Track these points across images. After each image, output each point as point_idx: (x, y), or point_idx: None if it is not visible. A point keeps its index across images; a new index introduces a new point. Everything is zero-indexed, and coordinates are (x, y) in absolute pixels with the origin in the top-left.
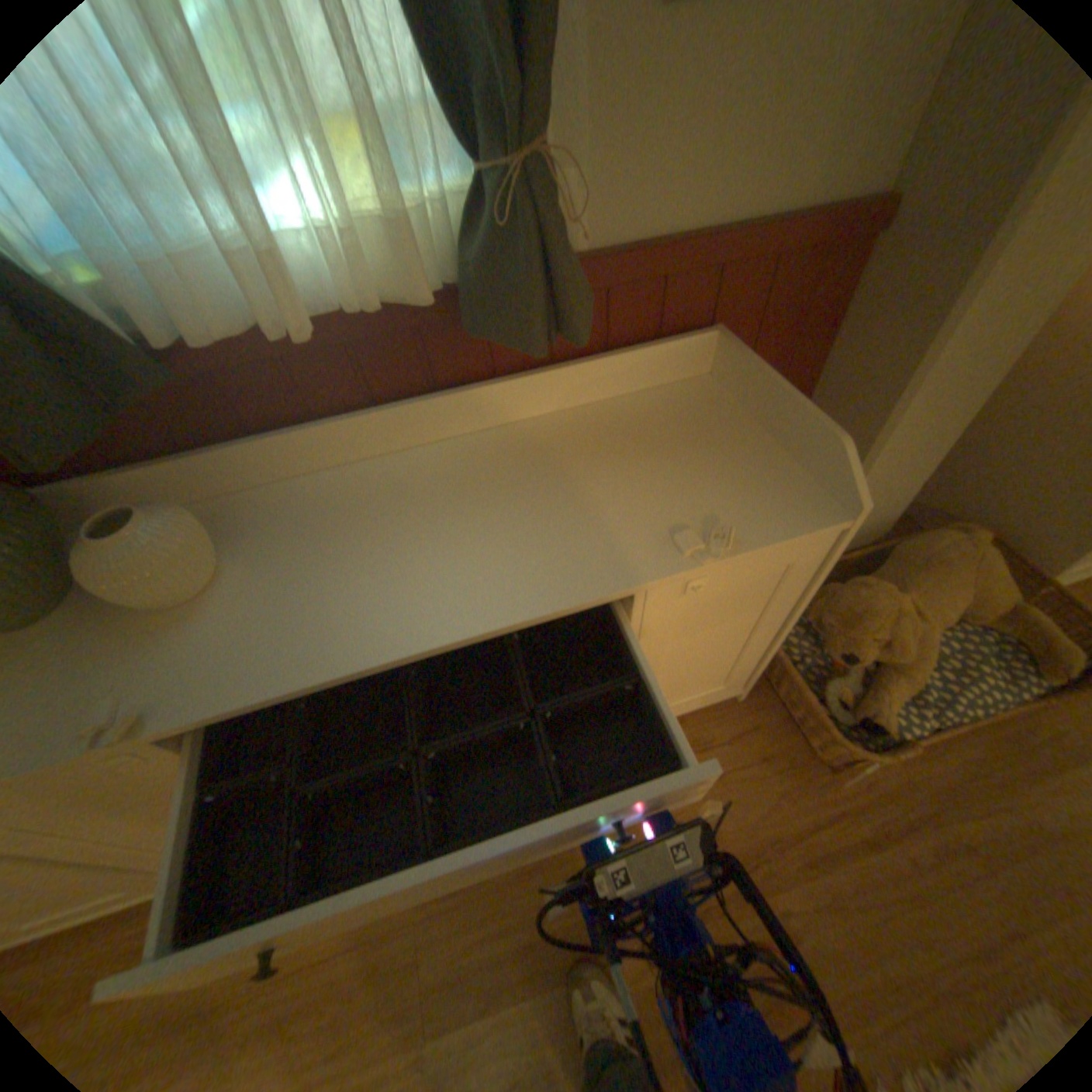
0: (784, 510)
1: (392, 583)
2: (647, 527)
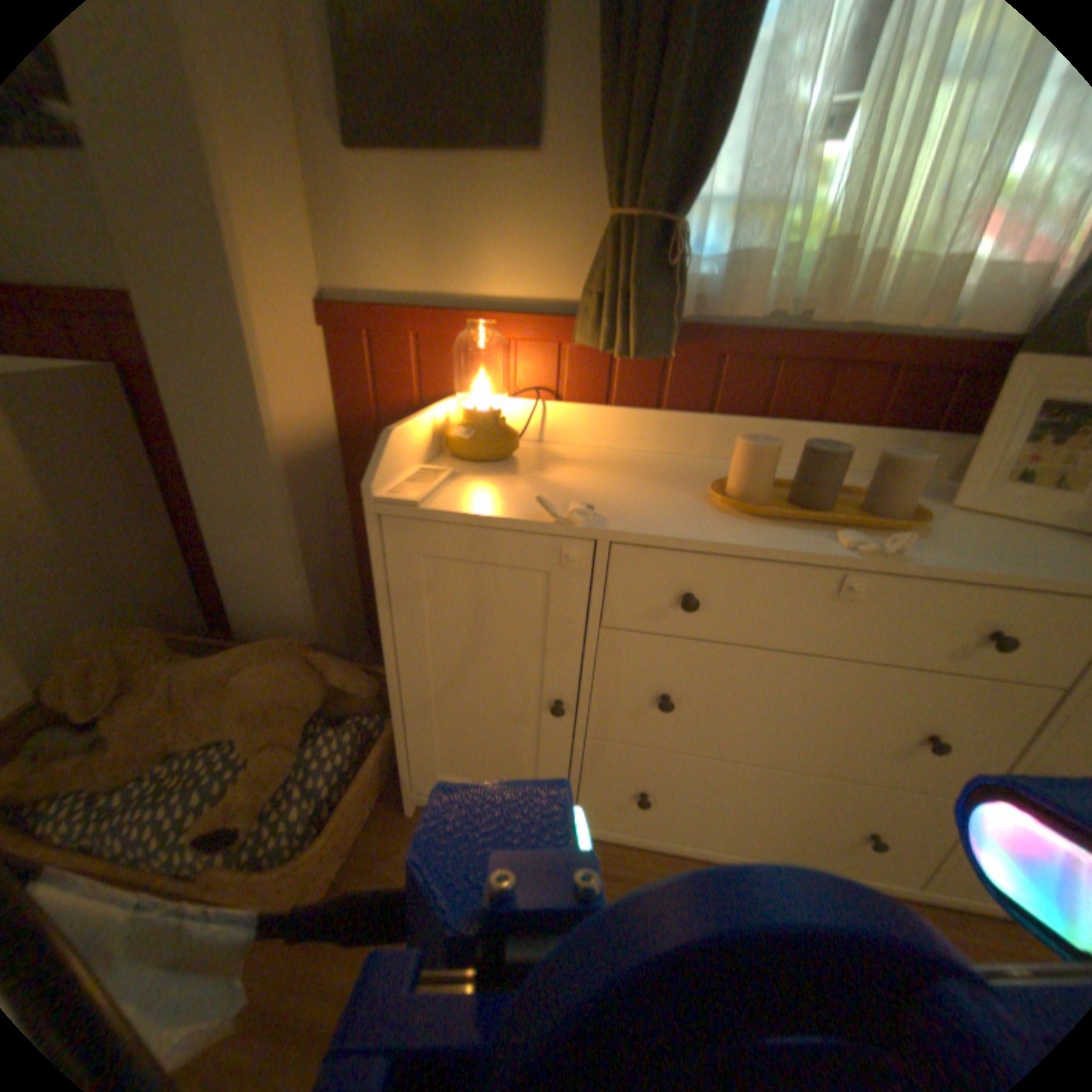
0: None
1: None
2: None
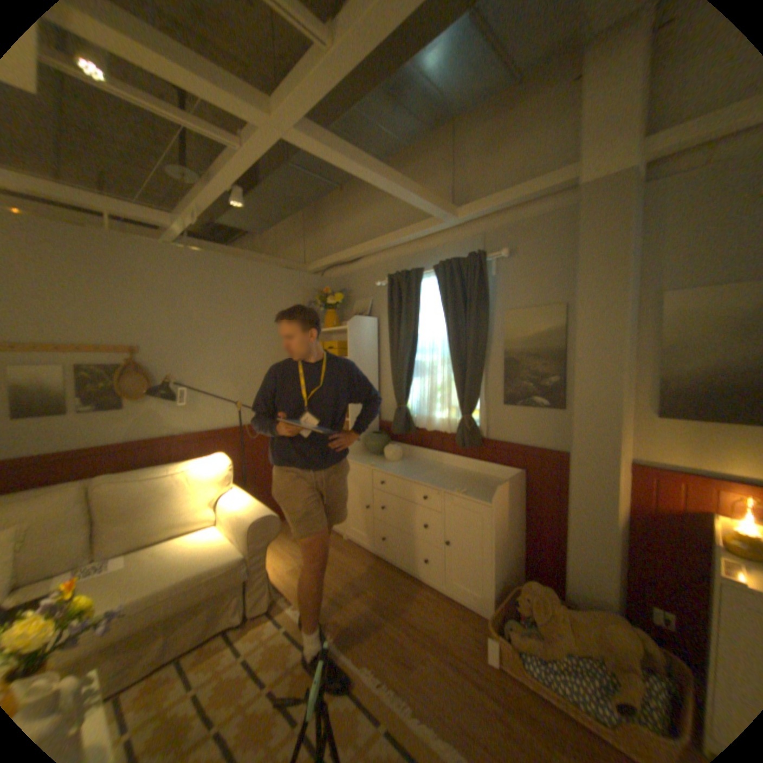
0: (482, 498)
1: (412, 473)
2: (456, 487)
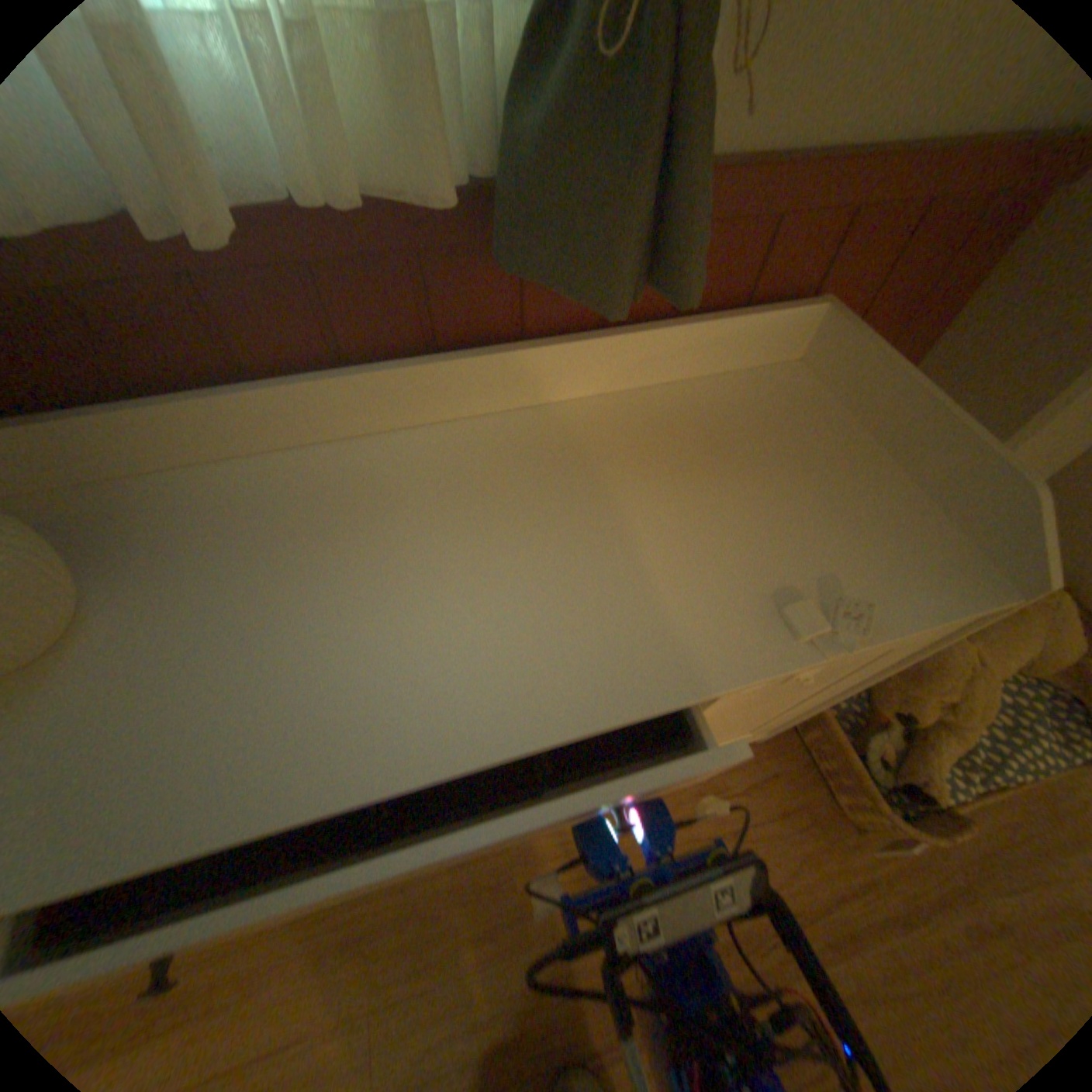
0: (931, 576)
1: (362, 657)
2: (744, 588)
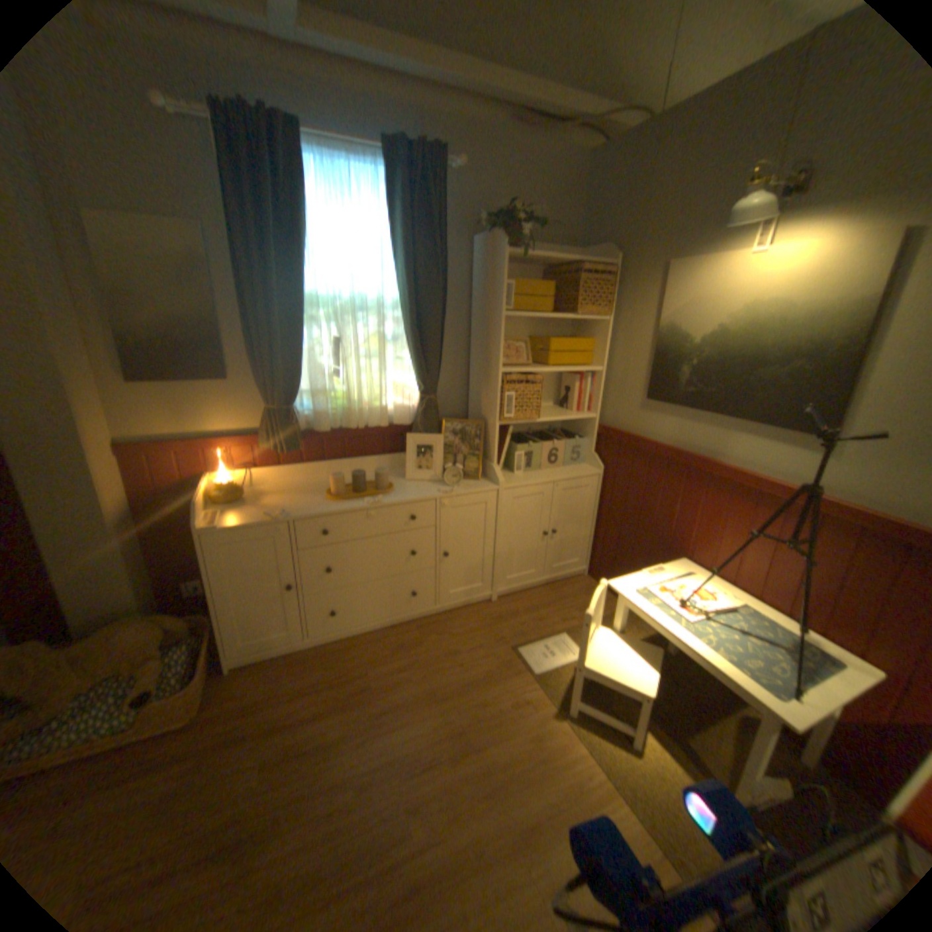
0: None
1: None
2: None
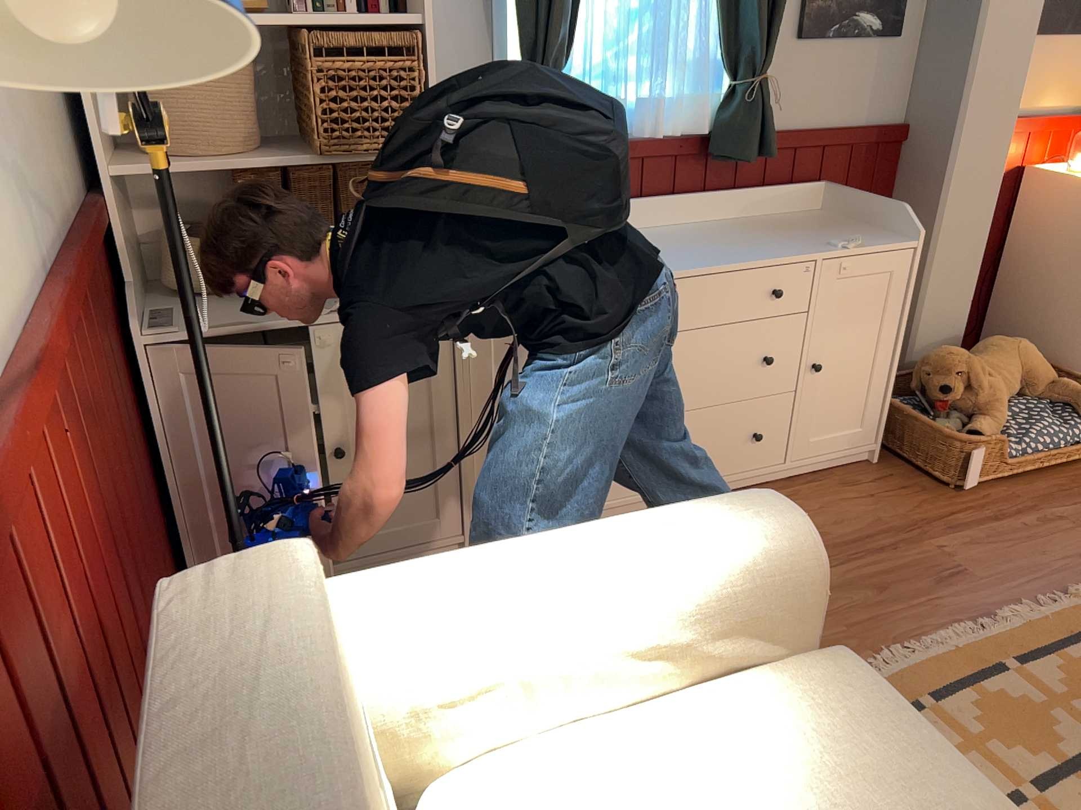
0: (883, 240)
1: (689, 255)
2: (815, 243)
